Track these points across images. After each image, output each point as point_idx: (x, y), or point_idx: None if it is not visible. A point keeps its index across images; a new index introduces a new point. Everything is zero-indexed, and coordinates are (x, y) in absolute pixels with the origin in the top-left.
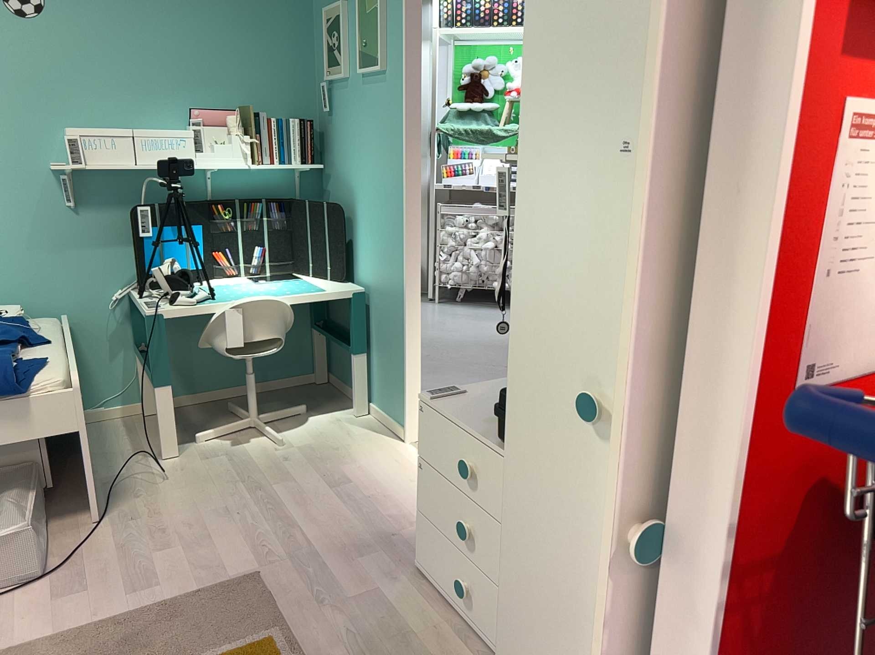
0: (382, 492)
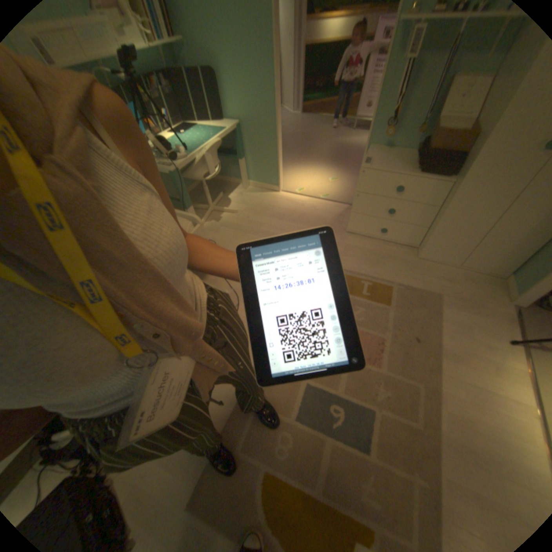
0: (299, 213)
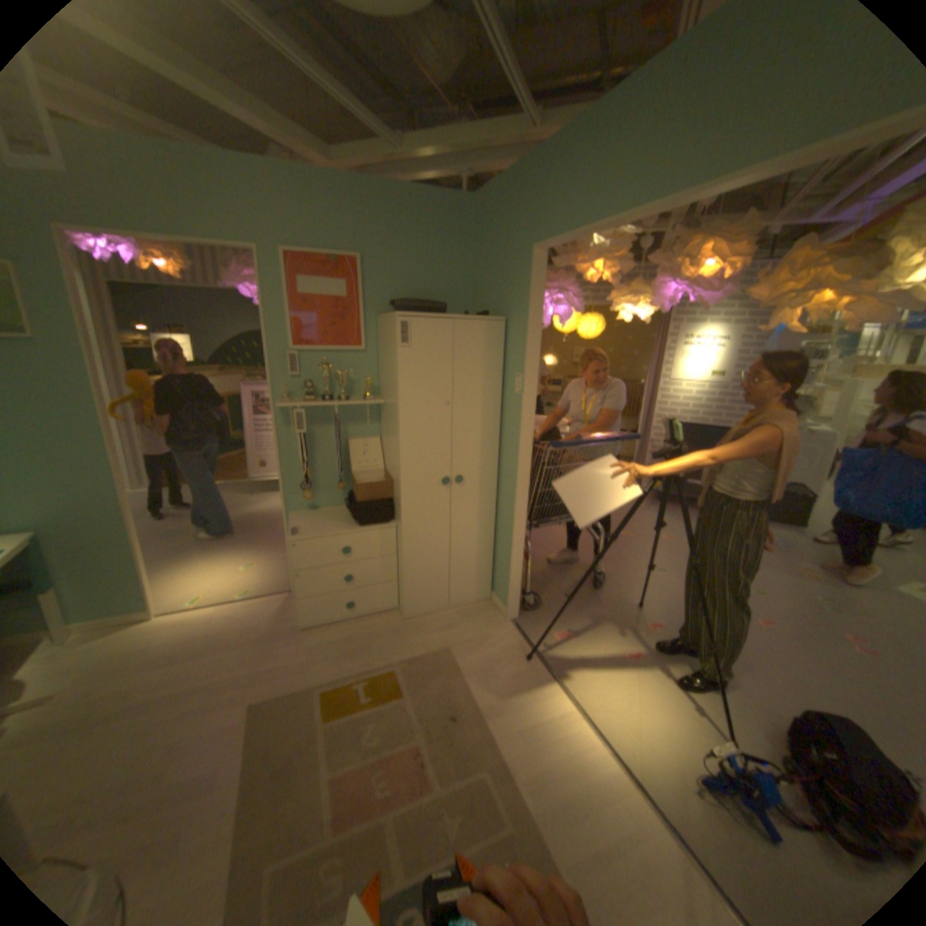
0: (207, 638)
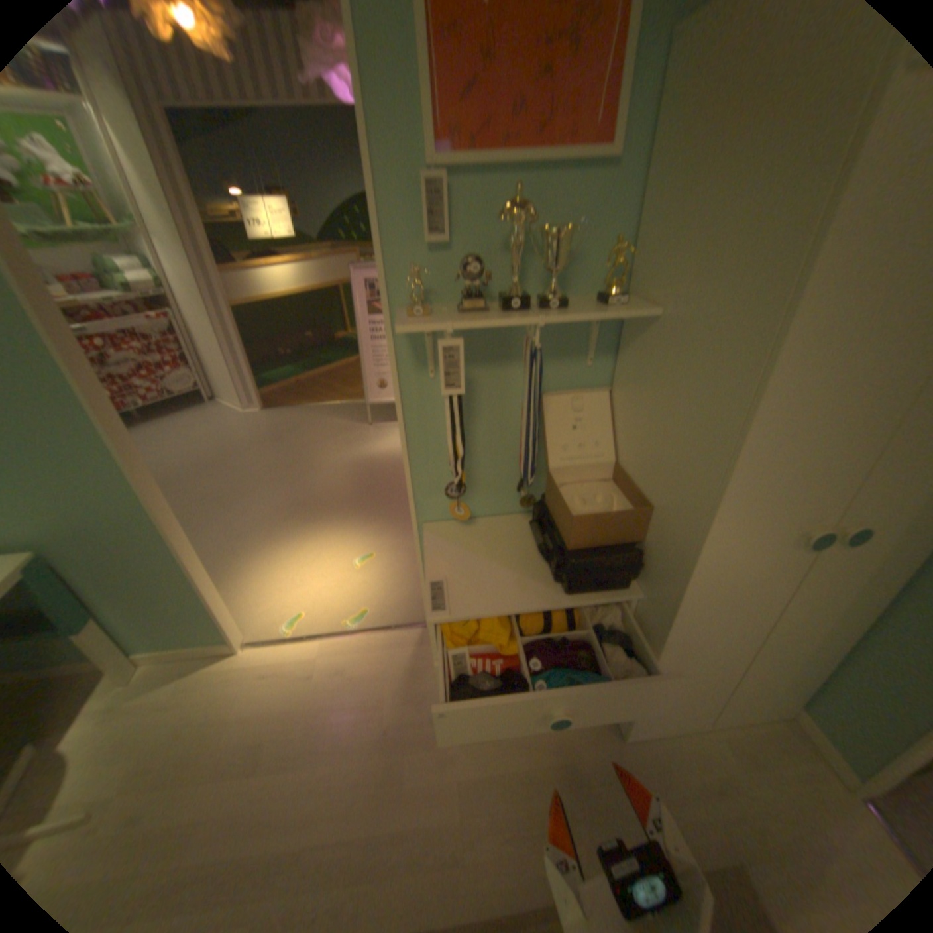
0: (306, 716)
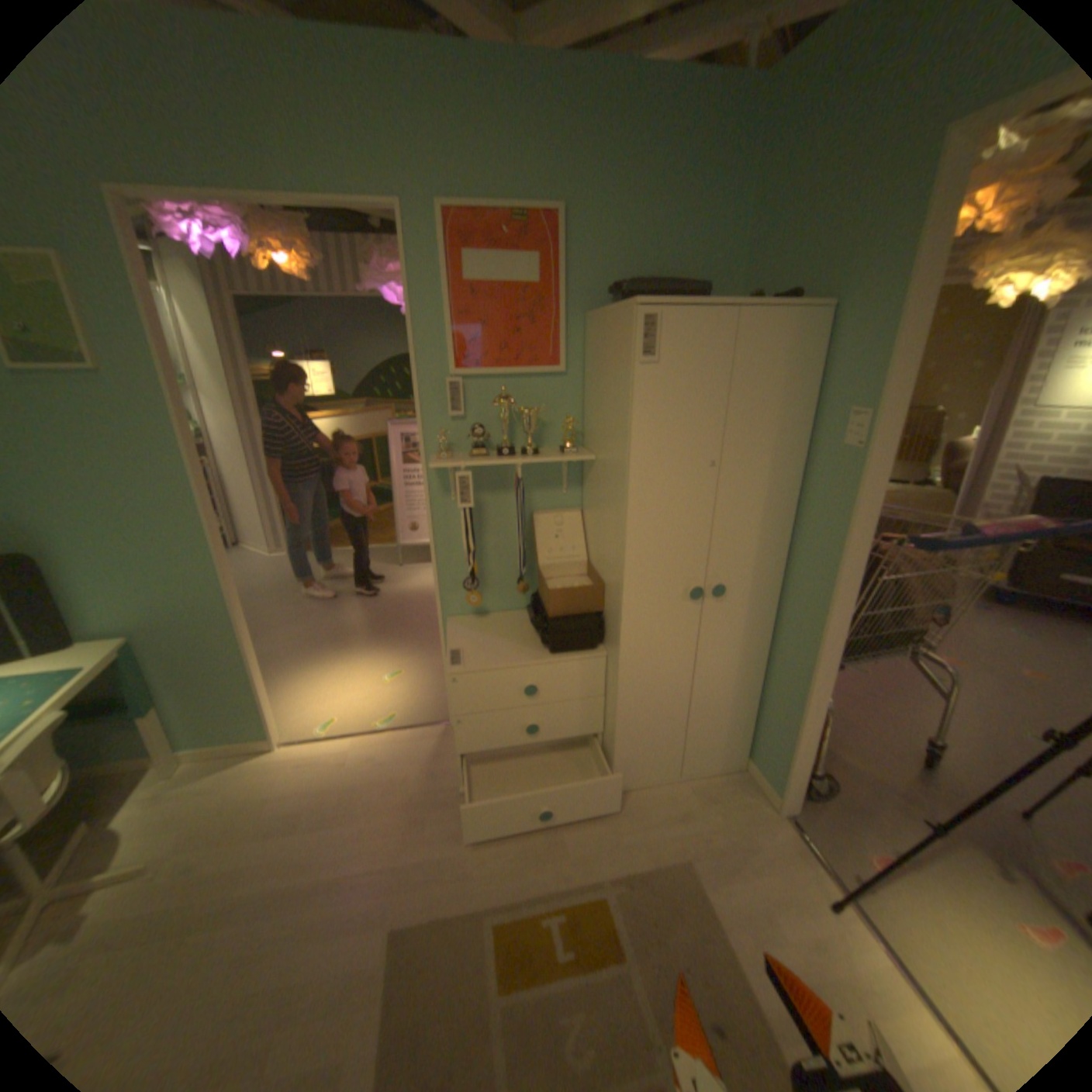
0: (340, 792)
